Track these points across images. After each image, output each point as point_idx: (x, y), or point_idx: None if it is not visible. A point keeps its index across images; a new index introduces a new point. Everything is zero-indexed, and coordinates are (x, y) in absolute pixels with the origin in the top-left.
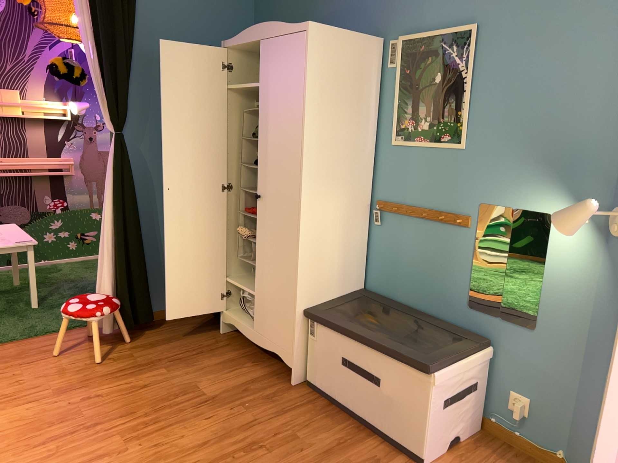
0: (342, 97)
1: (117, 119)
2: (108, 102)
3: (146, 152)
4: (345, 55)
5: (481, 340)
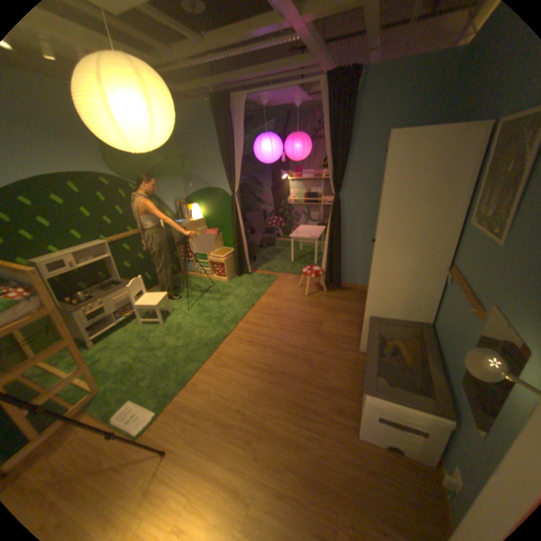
0: (423, 182)
1: (335, 188)
2: (332, 179)
3: (353, 204)
4: (431, 147)
5: (455, 412)
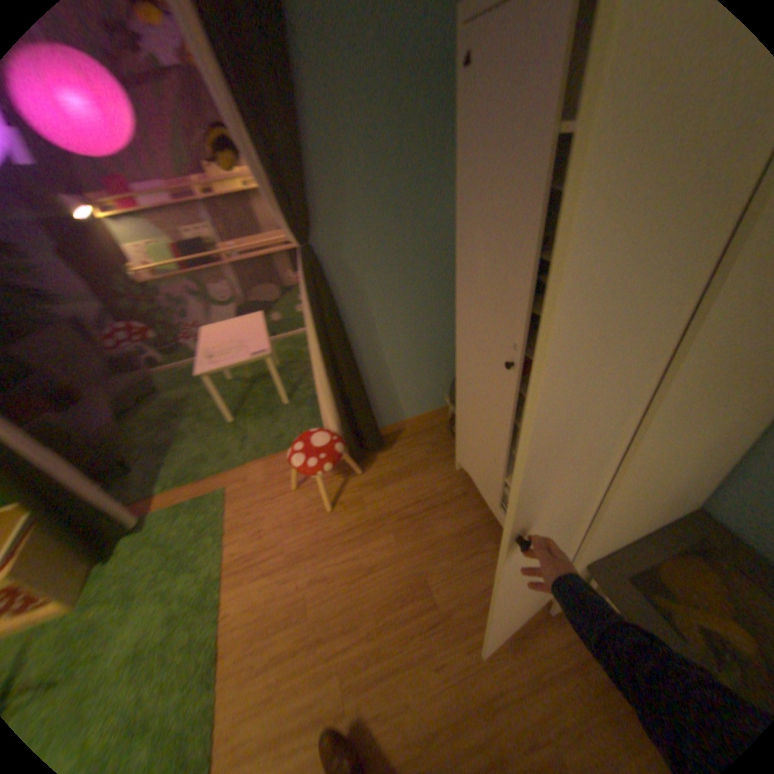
0: None
1: (297, 225)
2: (277, 199)
3: (353, 257)
4: None
5: None
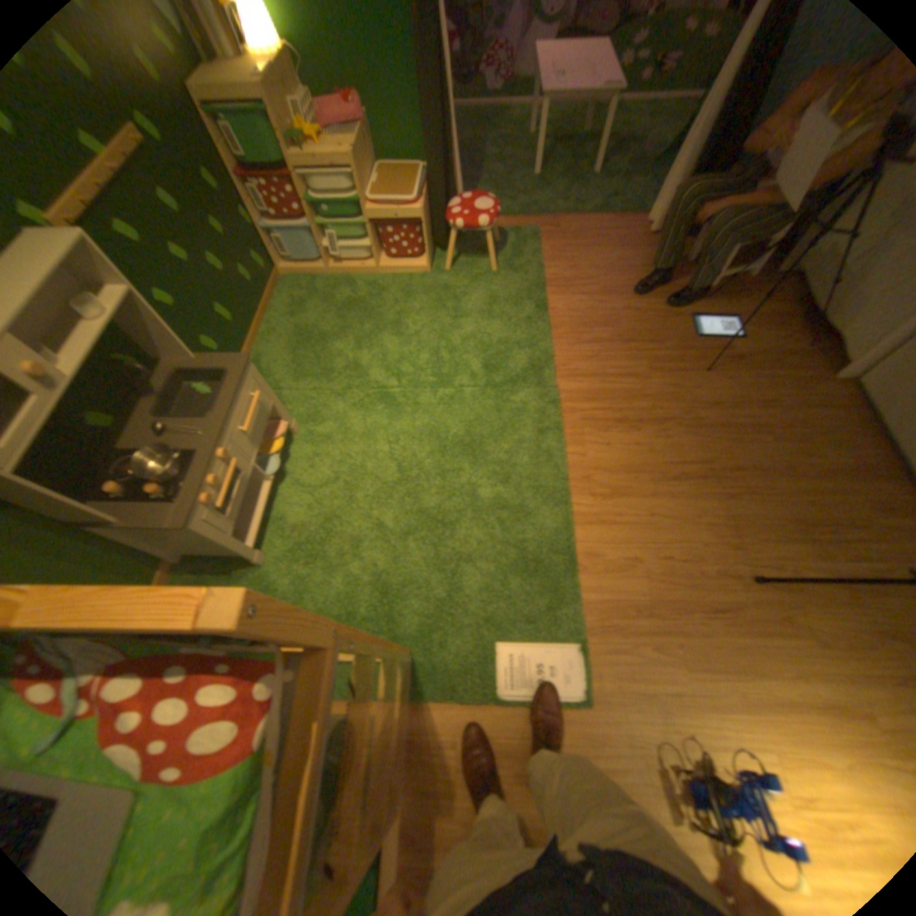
0: None
1: None
2: None
3: None
4: None
5: None
